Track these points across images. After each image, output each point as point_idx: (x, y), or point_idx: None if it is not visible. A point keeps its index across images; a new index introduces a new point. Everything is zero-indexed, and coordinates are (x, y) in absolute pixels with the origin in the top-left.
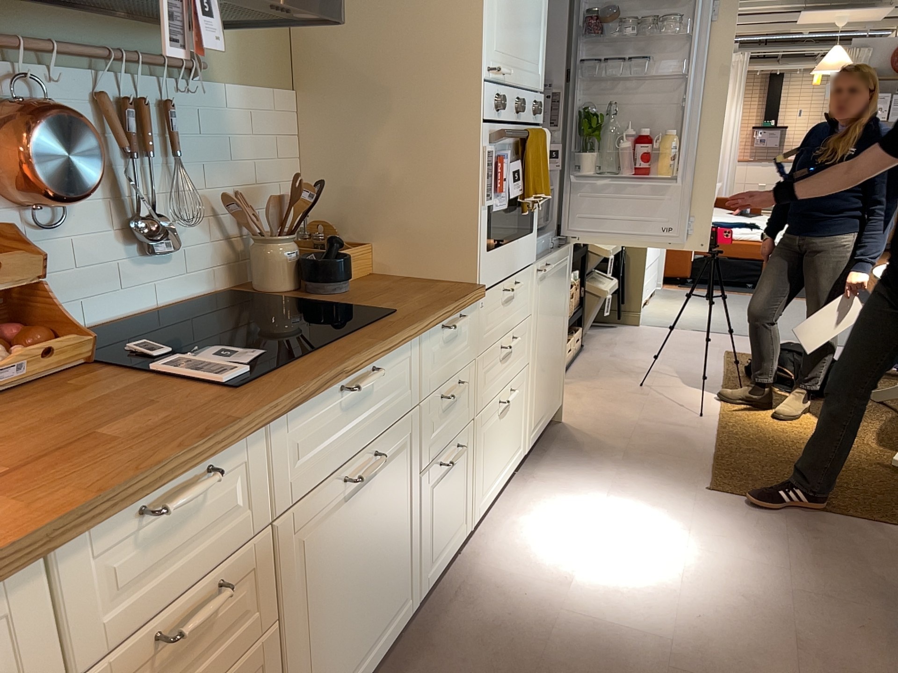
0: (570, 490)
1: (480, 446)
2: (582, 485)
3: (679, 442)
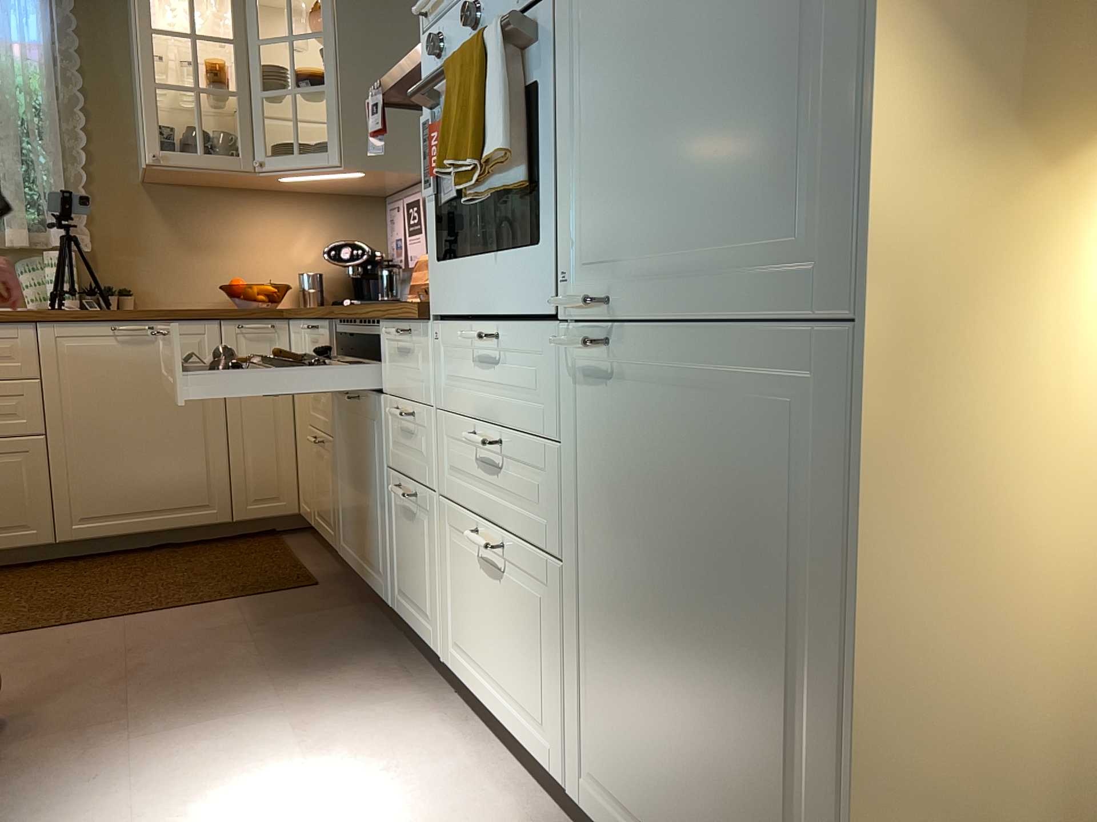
0: None
1: (450, 555)
2: None
3: None
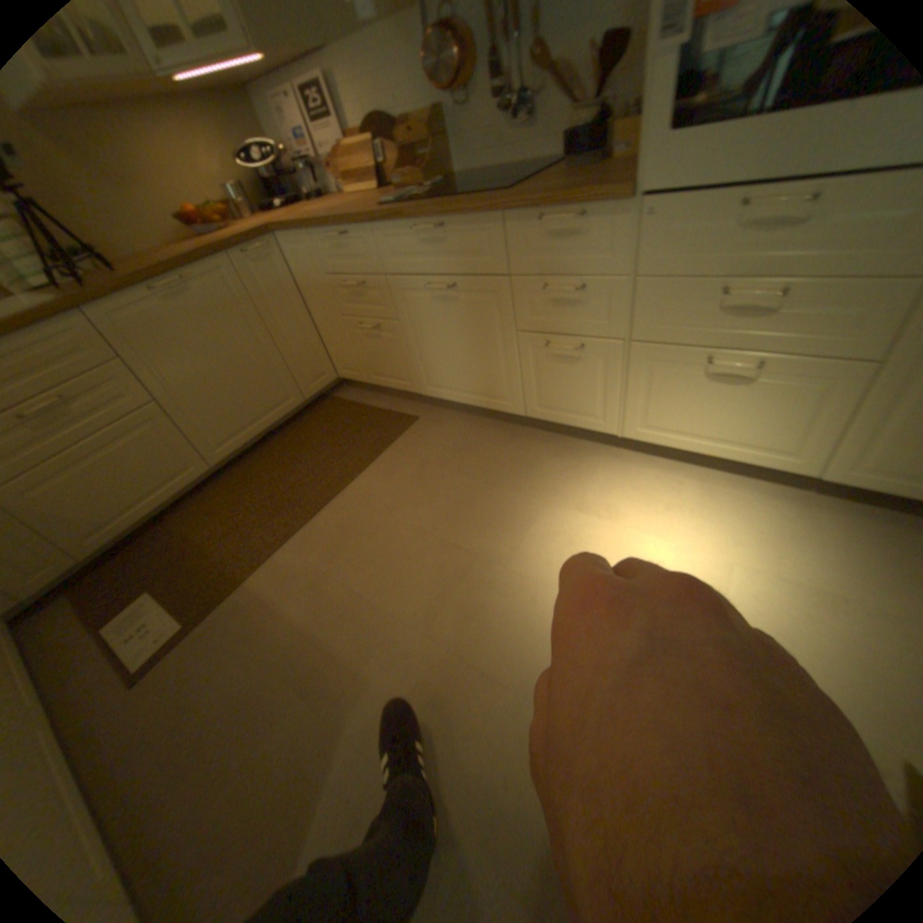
0: (788, 542)
1: (641, 375)
2: (813, 559)
3: None
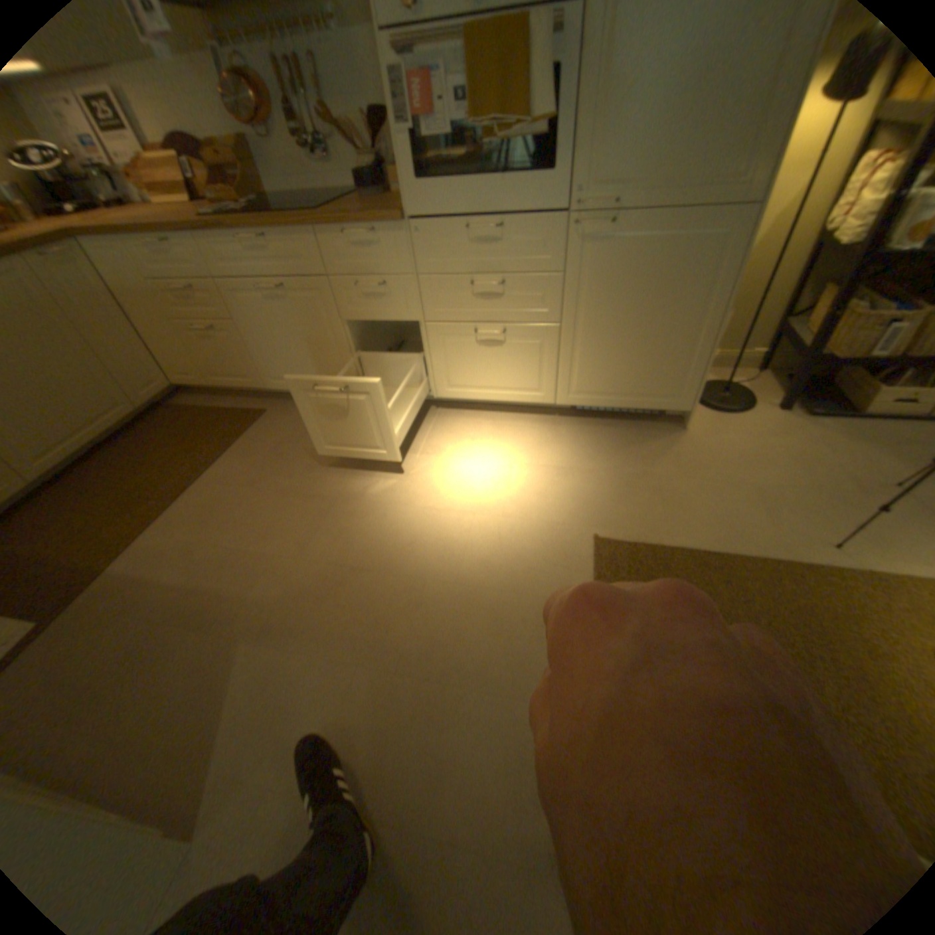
0: (542, 445)
1: (437, 347)
2: (555, 451)
3: (714, 520)
